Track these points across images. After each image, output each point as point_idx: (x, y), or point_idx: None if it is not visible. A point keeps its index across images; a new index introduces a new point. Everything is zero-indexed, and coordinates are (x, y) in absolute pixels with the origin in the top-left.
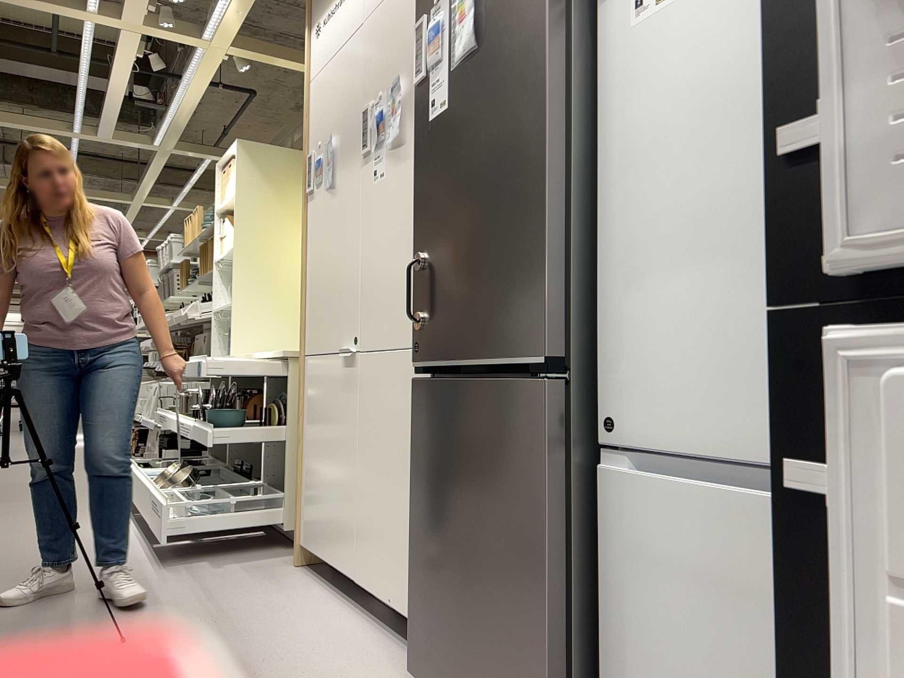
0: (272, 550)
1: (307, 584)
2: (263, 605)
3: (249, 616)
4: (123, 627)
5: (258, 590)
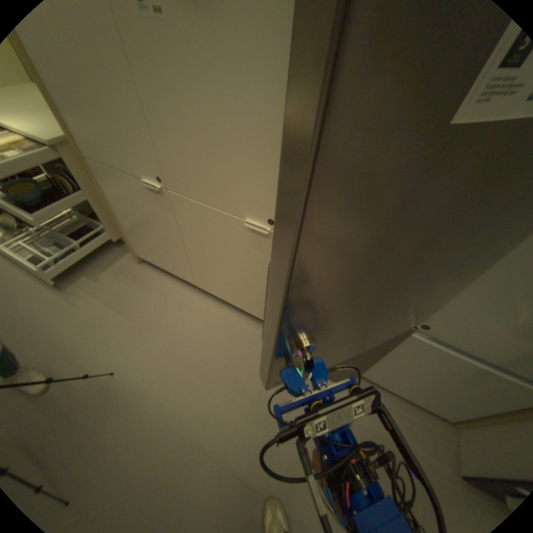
0: (111, 251)
1: (157, 278)
2: (151, 306)
3: (153, 319)
4: (95, 359)
5: (137, 293)
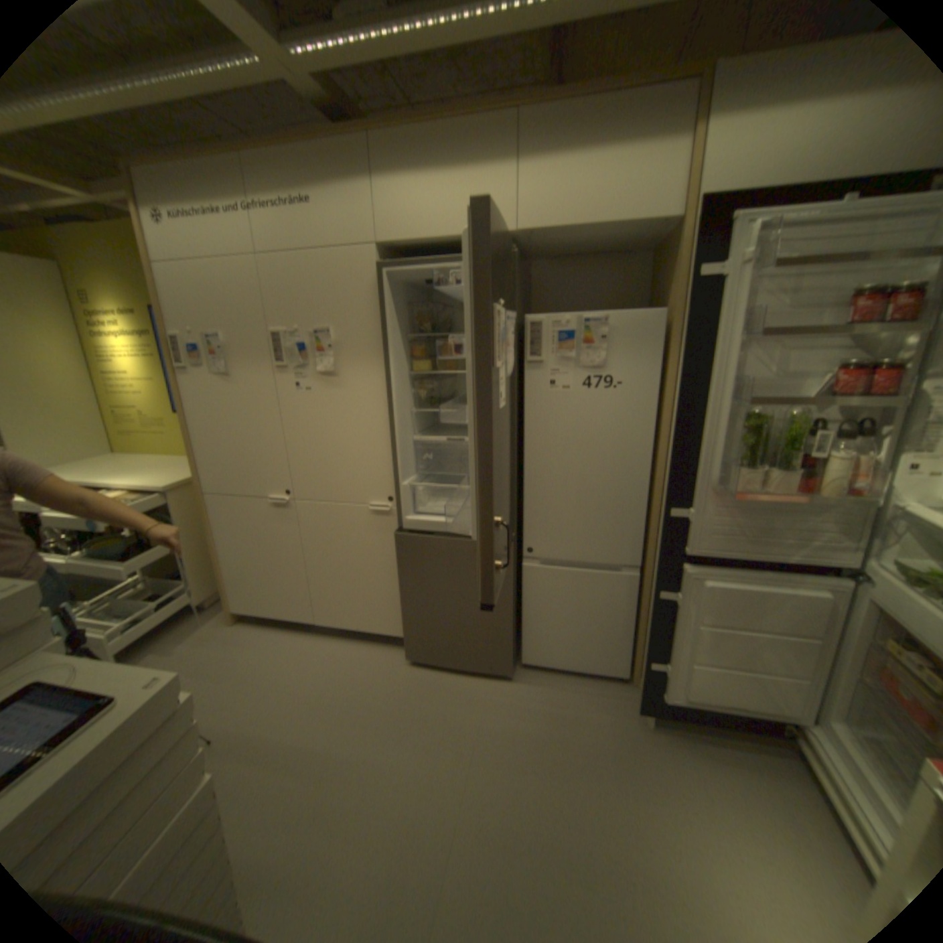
0: (188, 621)
1: (259, 635)
2: (255, 663)
3: (260, 675)
4: None
5: (232, 655)
